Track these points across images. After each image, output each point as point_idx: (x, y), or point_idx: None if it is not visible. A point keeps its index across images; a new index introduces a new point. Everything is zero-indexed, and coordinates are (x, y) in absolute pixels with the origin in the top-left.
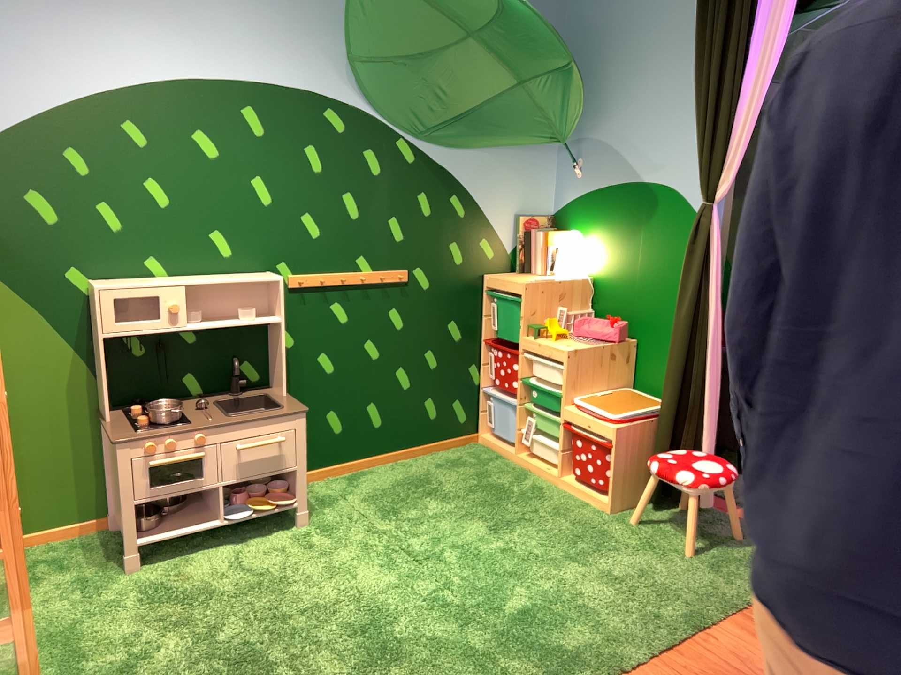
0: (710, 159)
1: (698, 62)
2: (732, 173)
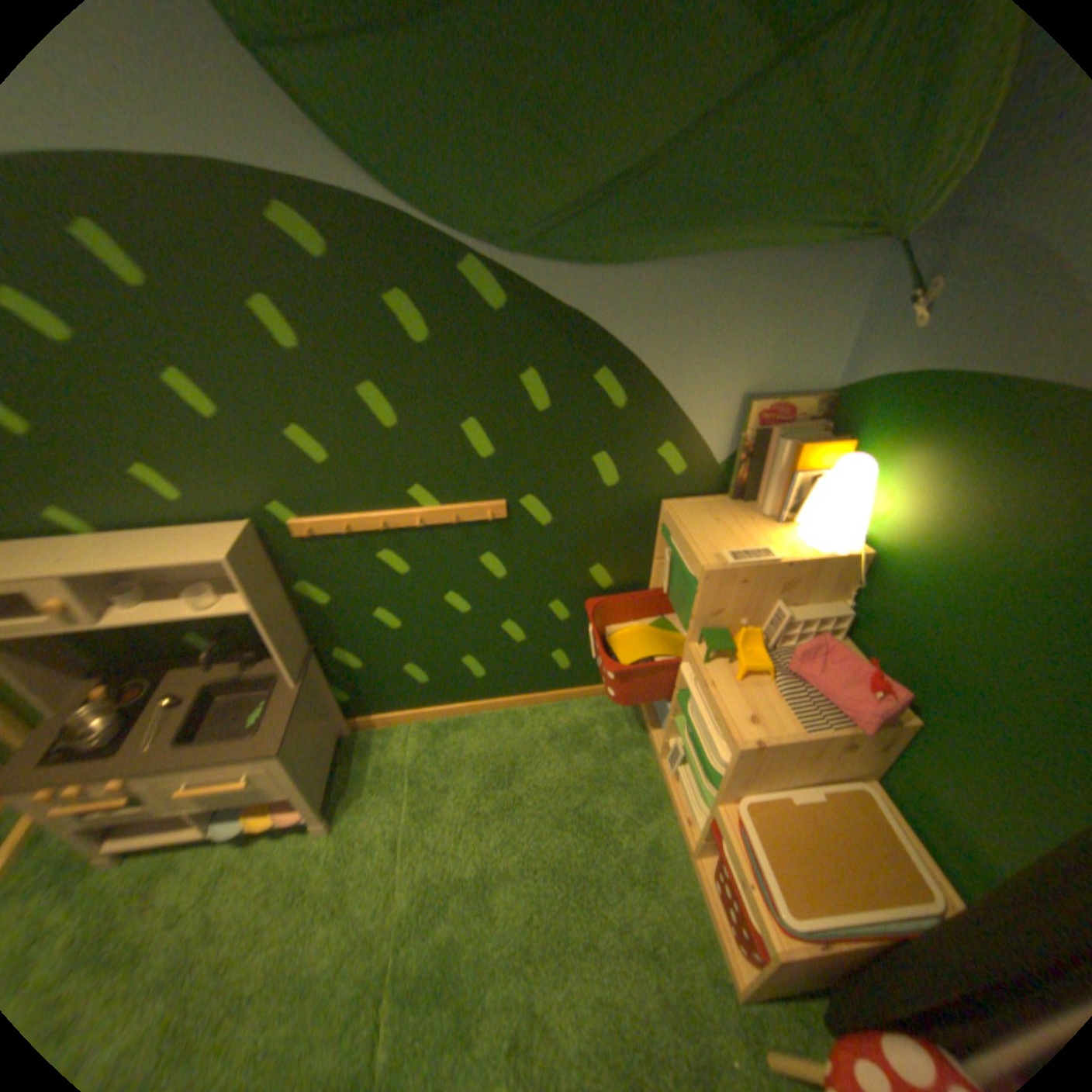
0: None
1: None
2: None
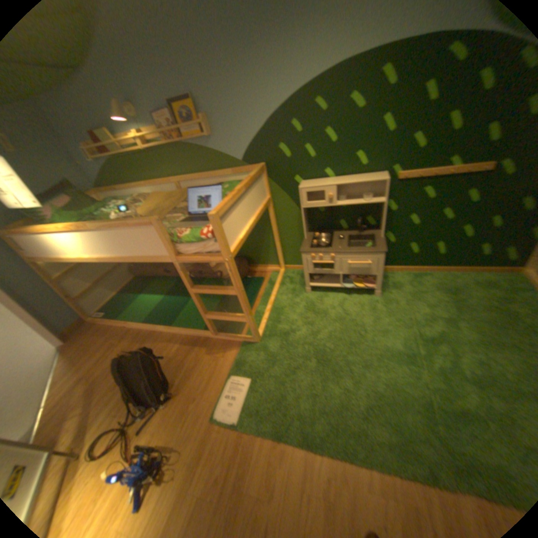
0: None
1: None
2: None
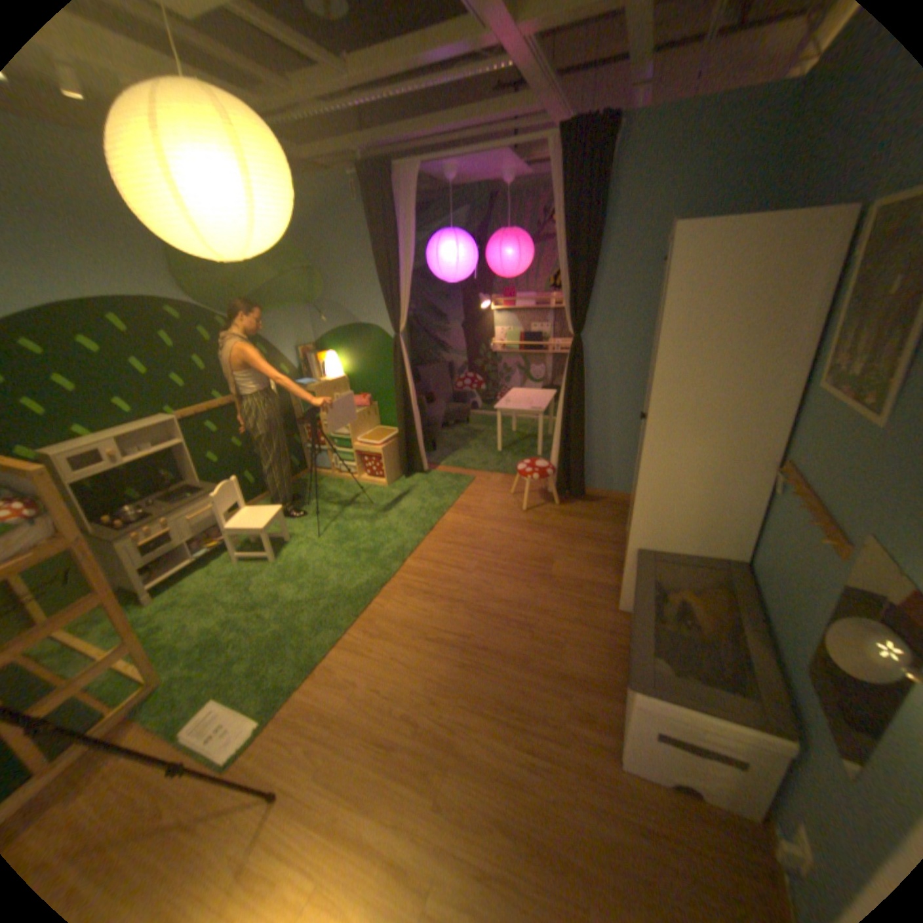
0: (393, 315)
1: (375, 262)
2: (404, 320)
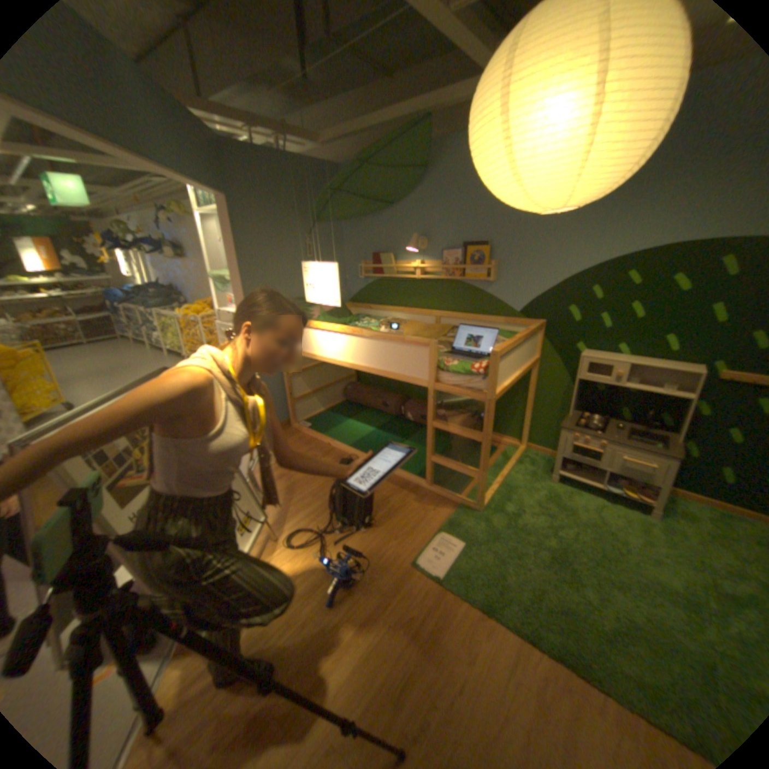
0: None
1: None
2: None
